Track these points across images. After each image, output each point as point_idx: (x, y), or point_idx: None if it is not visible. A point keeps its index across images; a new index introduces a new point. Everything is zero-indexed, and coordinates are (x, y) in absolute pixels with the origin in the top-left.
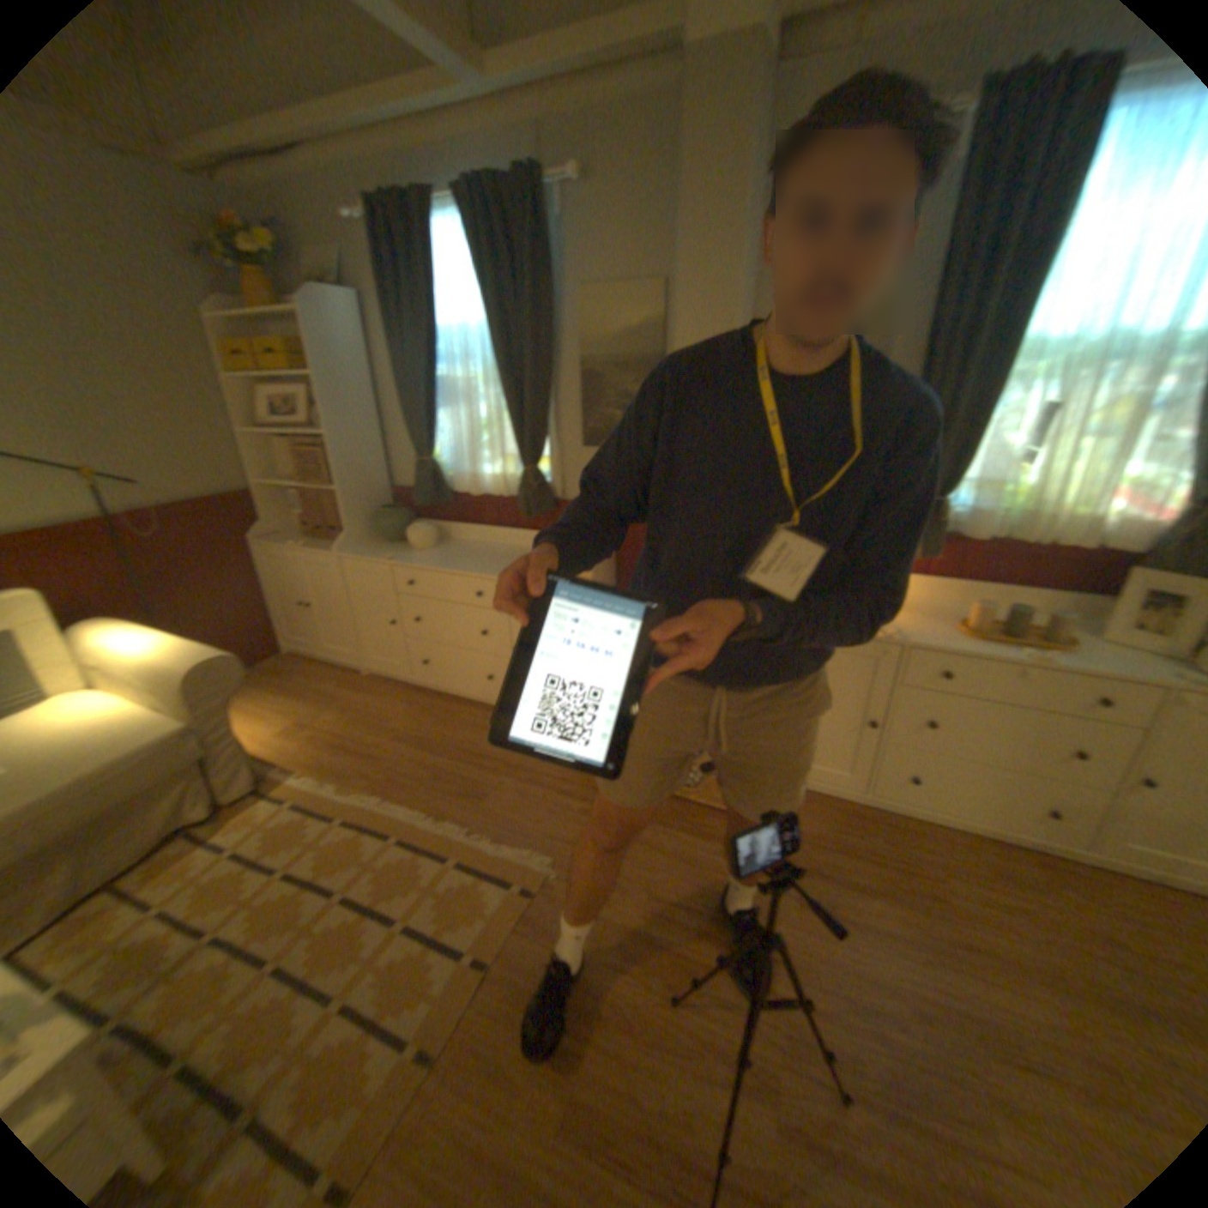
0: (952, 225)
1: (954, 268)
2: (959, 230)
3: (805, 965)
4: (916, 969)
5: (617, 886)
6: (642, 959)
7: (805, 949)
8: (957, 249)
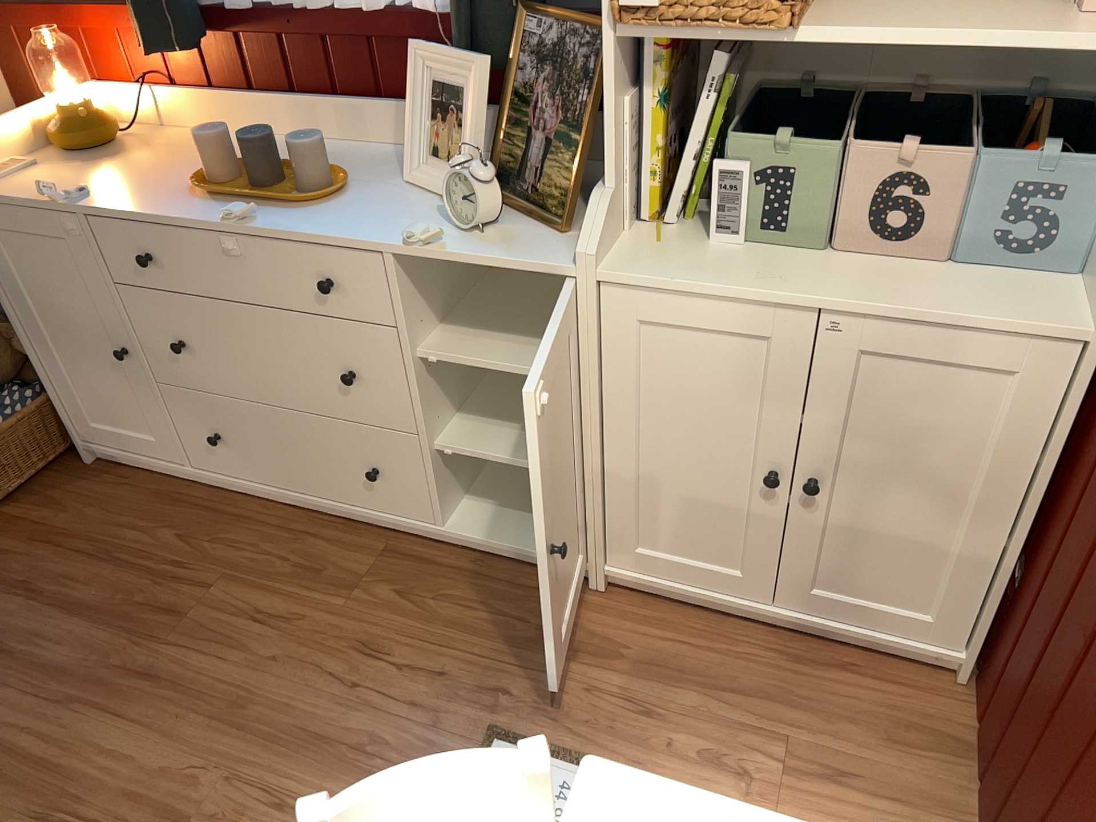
0: None
1: None
2: None
3: None
4: (47, 705)
5: None
6: None
7: None
8: None
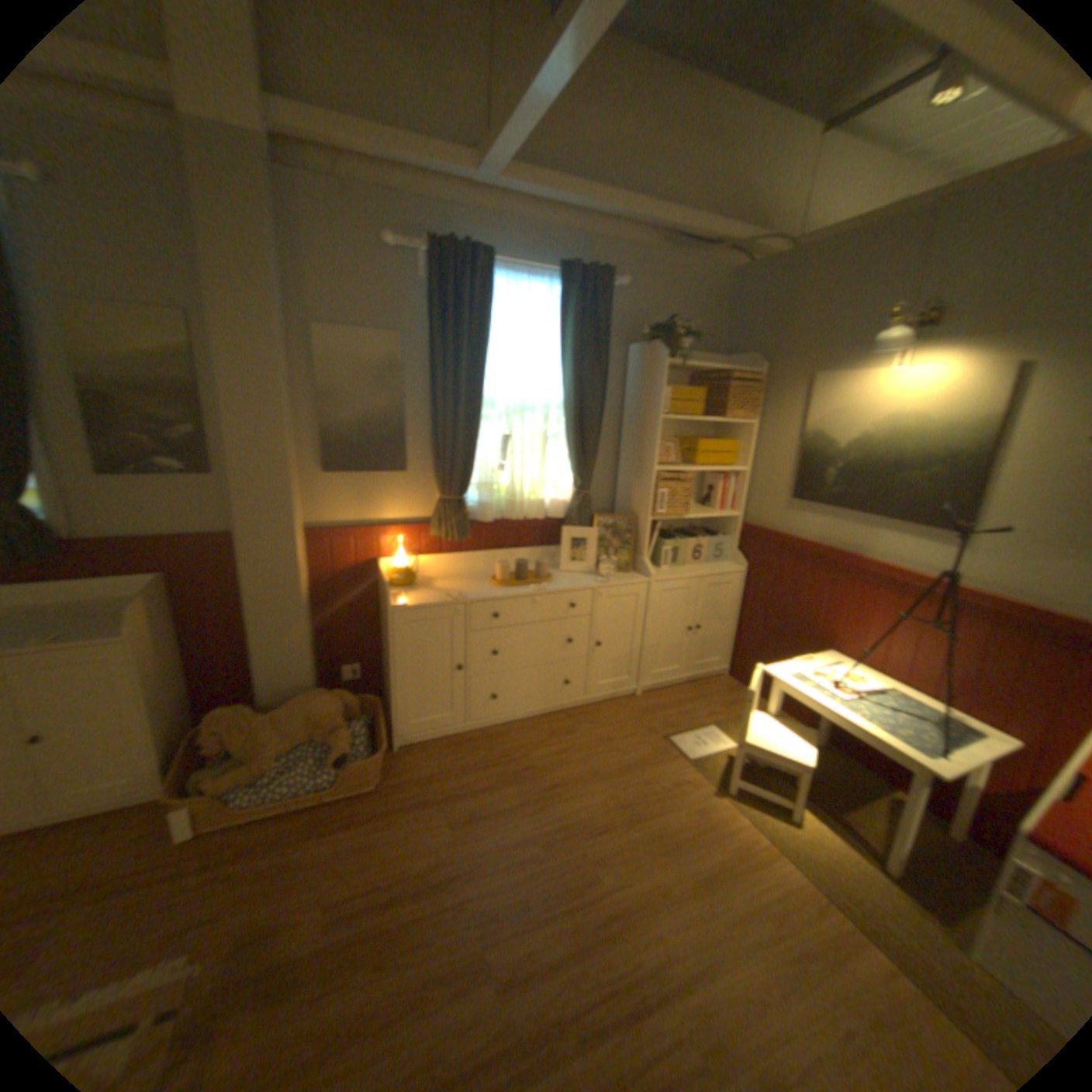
0: (428, 321)
1: (434, 348)
2: (432, 324)
3: (470, 866)
4: (532, 818)
5: (283, 924)
6: (339, 966)
7: (465, 855)
8: (433, 336)
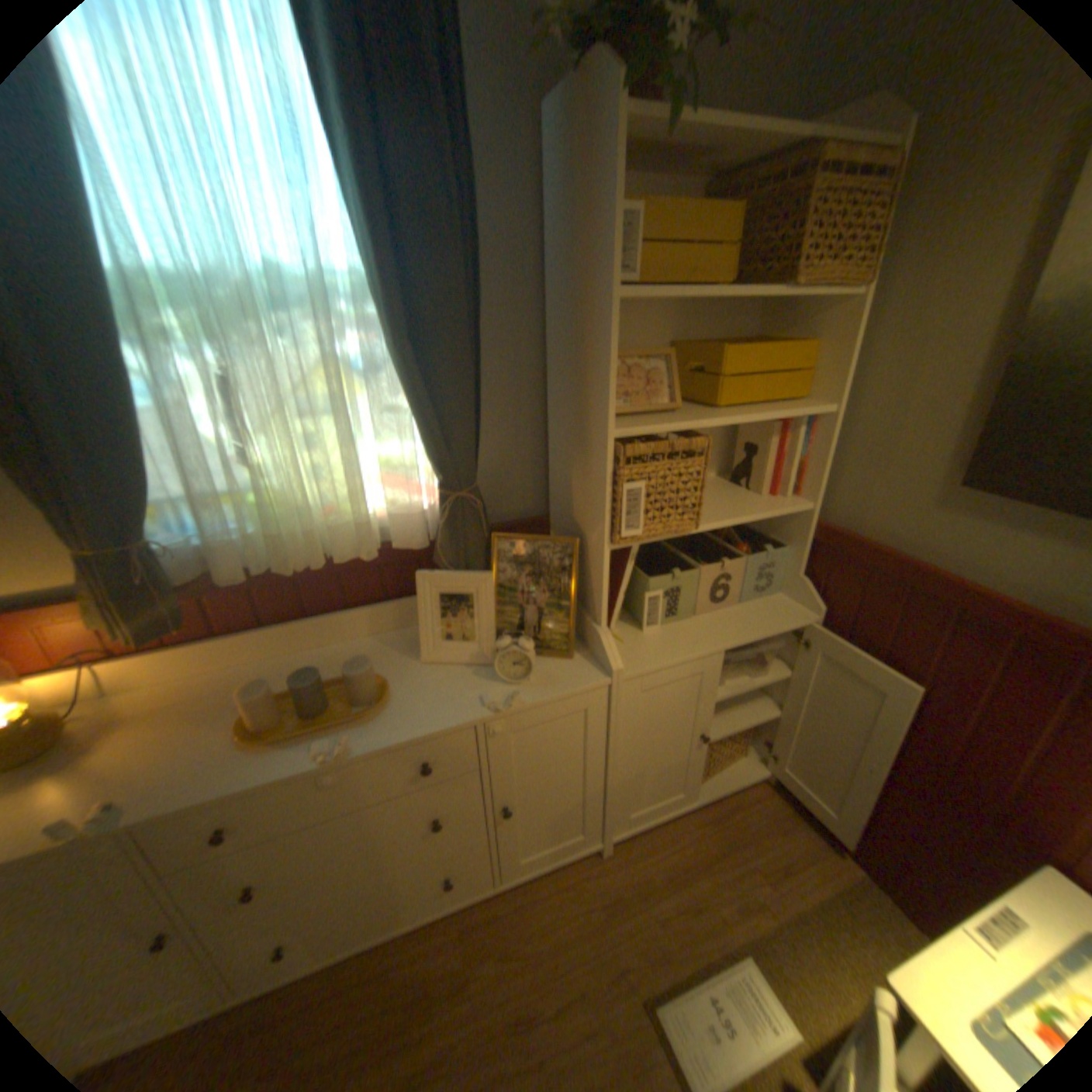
0: None
1: None
2: None
3: None
4: None
5: None
6: None
7: None
8: None
